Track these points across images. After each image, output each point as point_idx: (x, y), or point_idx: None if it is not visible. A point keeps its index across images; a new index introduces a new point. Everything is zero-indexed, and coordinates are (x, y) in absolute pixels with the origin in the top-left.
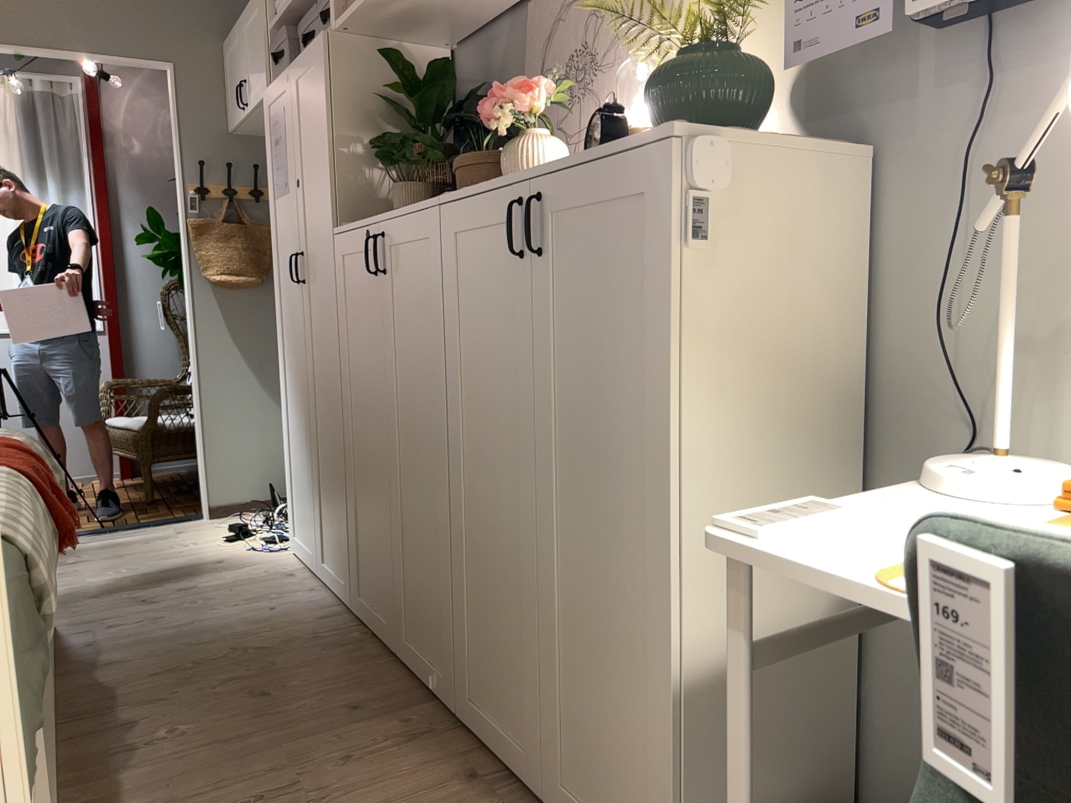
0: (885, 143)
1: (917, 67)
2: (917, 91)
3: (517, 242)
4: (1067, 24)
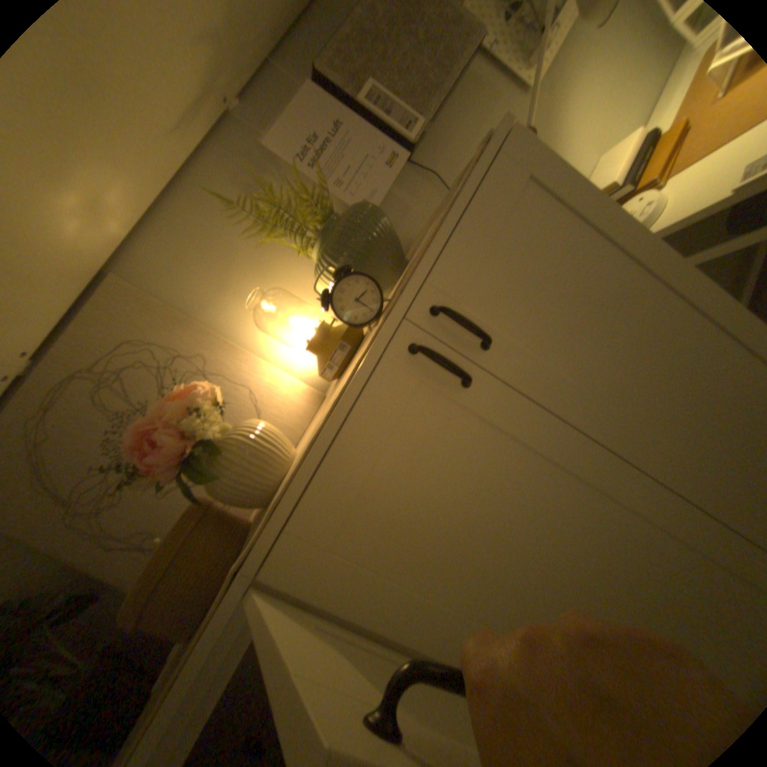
0: (420, 233)
1: (397, 199)
2: (407, 206)
3: (450, 382)
4: (431, 142)
